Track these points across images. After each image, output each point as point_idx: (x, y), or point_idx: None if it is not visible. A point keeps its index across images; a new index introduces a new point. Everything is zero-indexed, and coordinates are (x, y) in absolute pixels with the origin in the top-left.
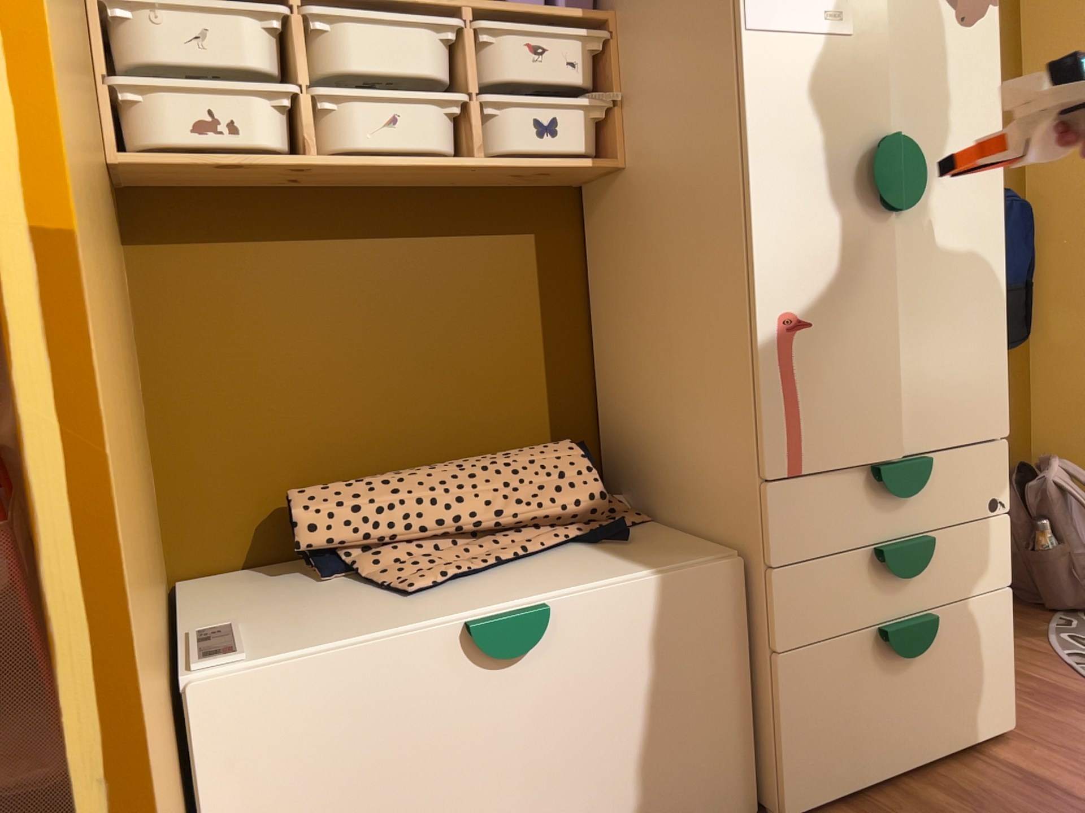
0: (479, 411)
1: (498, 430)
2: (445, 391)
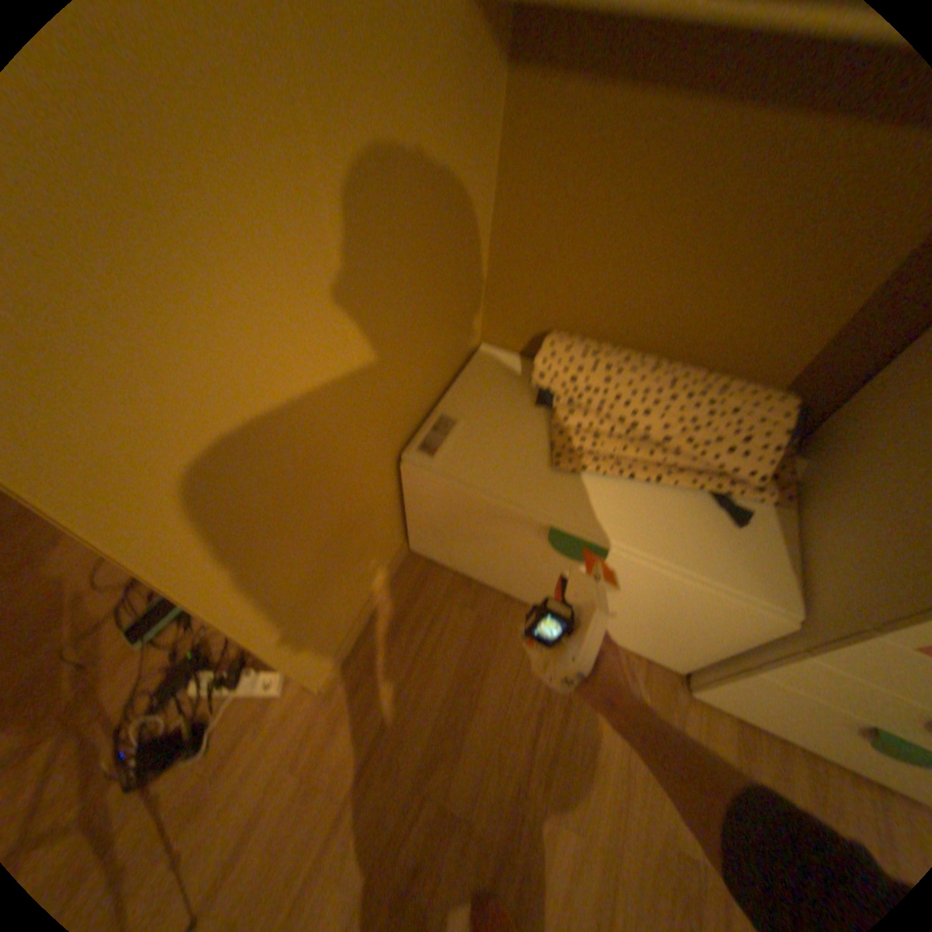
0: (741, 330)
1: (745, 352)
2: (721, 301)
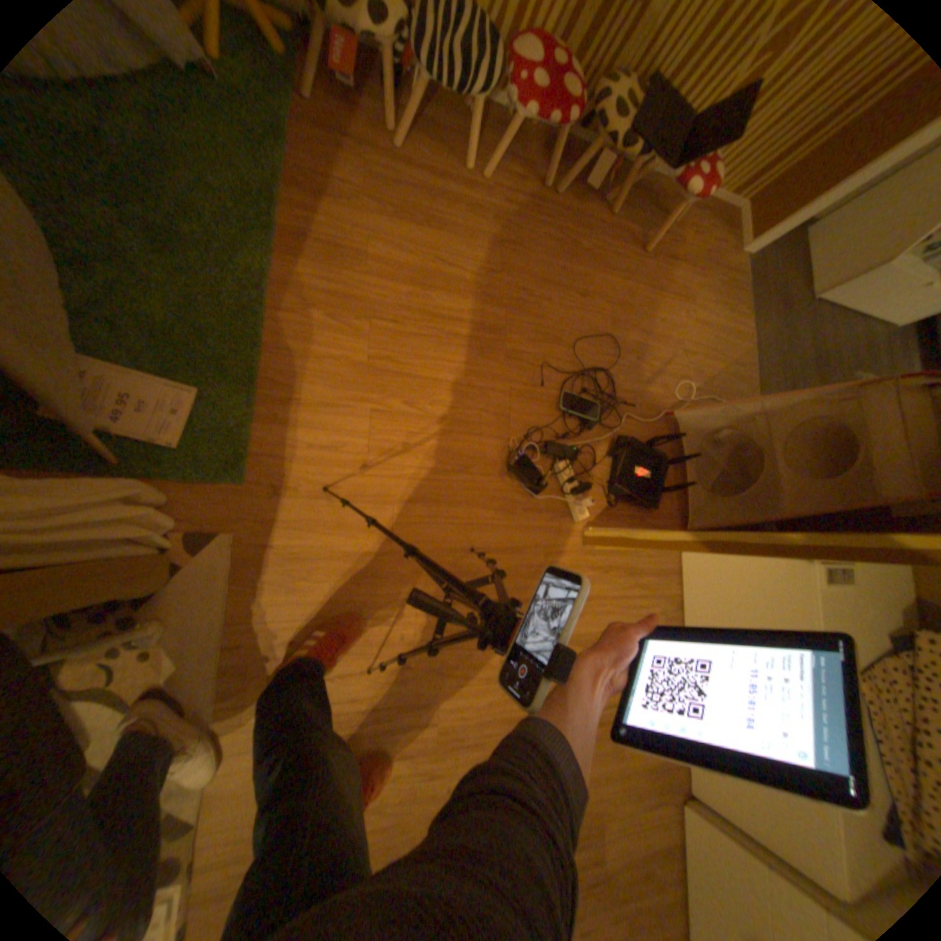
0: None
1: None
2: None
